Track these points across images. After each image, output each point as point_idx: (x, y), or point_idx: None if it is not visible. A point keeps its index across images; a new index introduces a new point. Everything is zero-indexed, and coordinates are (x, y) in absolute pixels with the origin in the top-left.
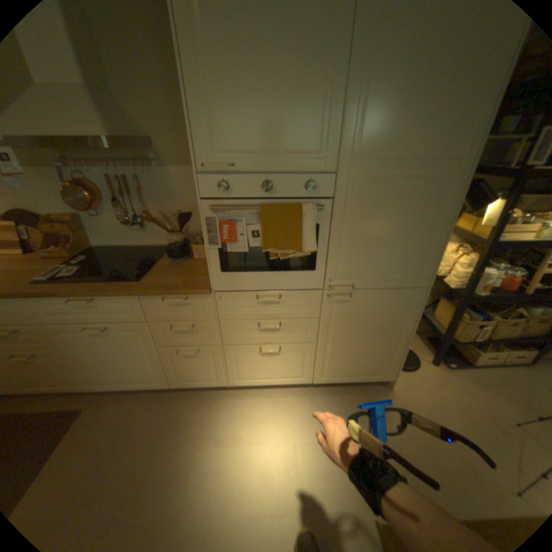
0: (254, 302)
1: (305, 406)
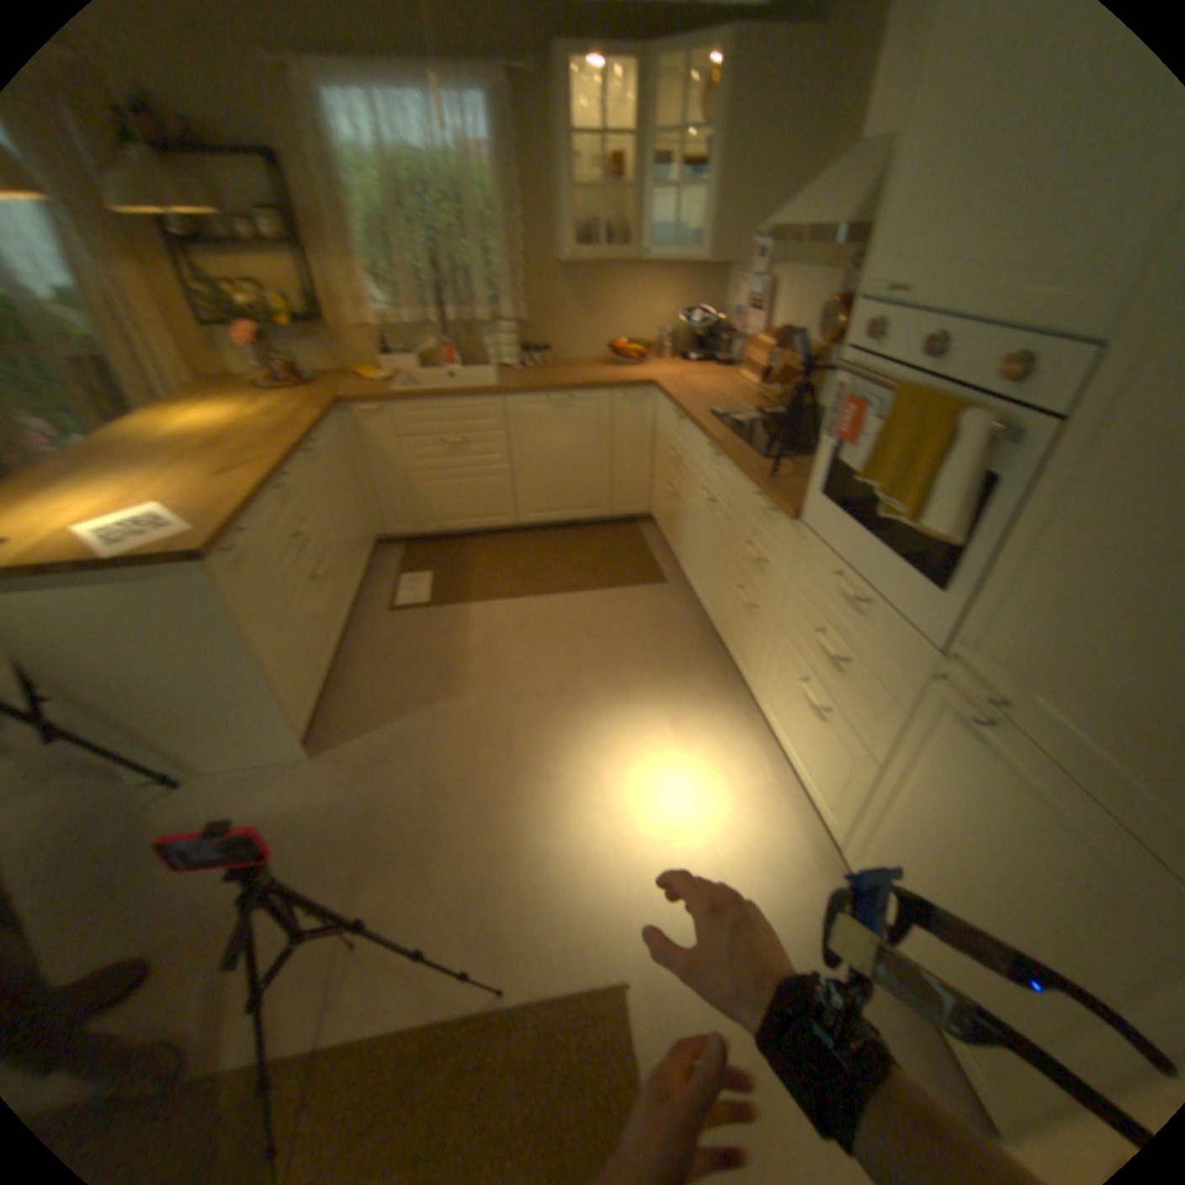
0: (834, 586)
1: (791, 858)
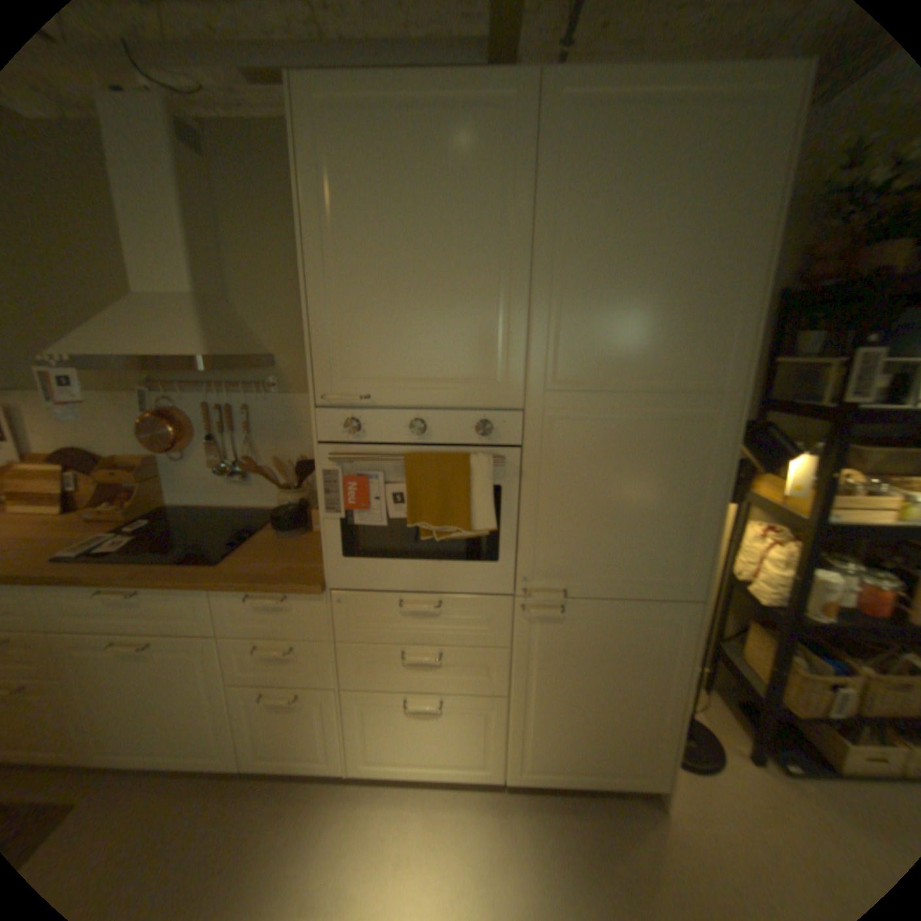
0: (397, 612)
1: (489, 836)
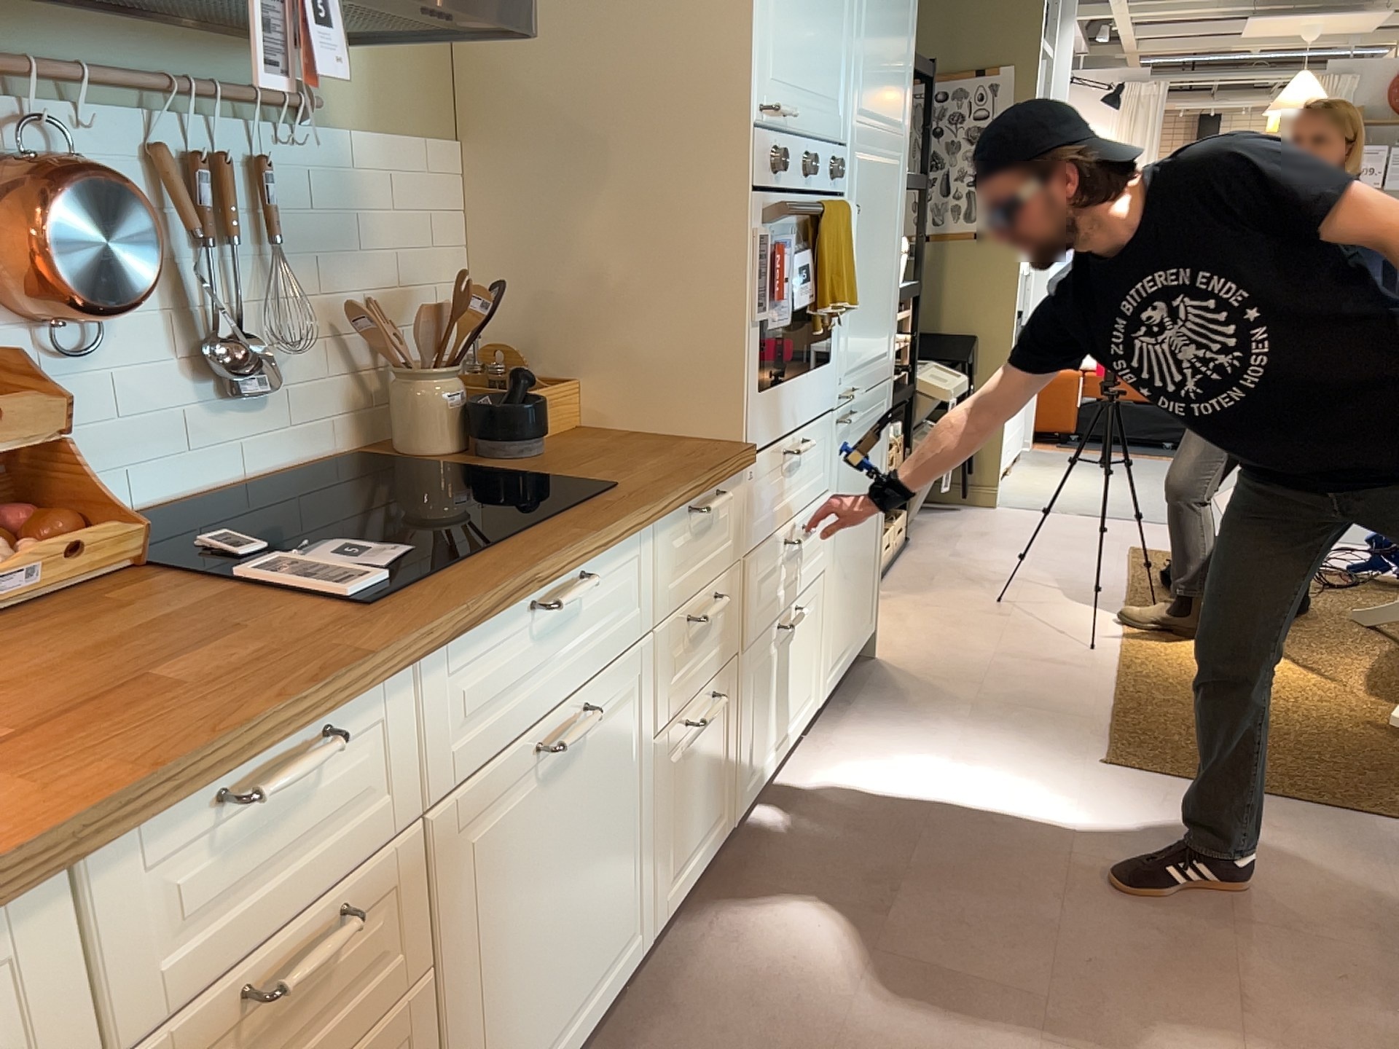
0: (781, 471)
1: (848, 760)
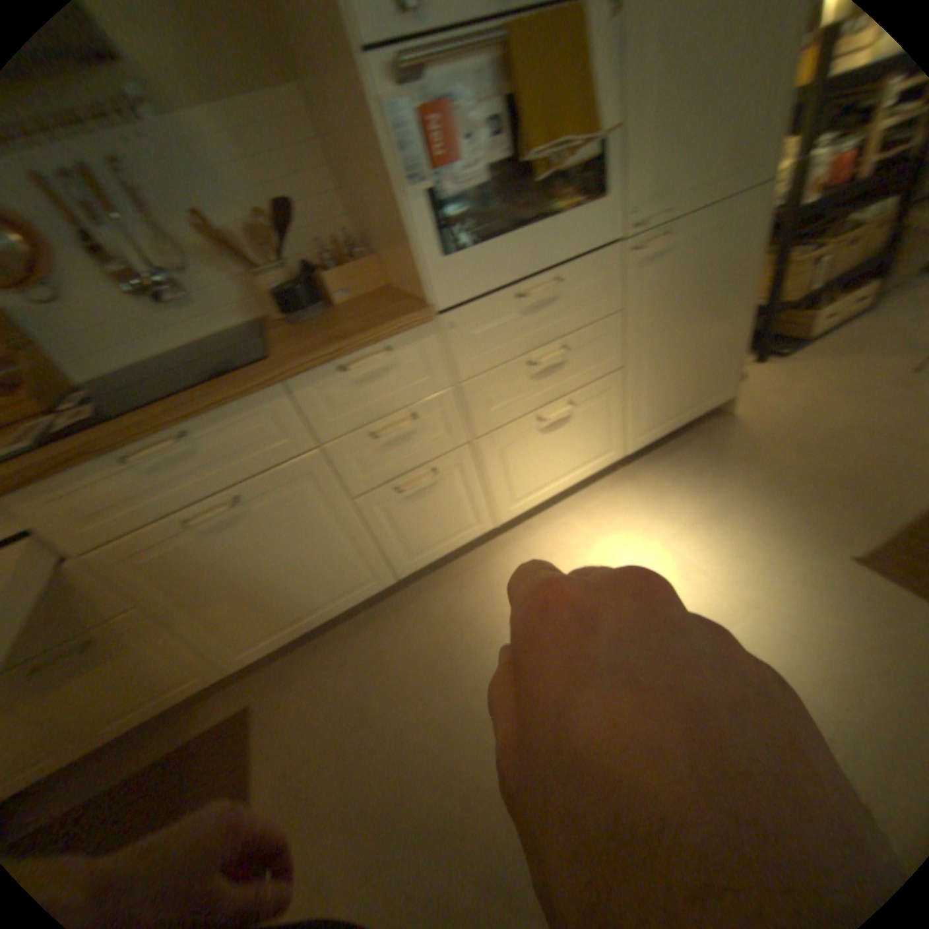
0: (518, 311)
1: (637, 493)
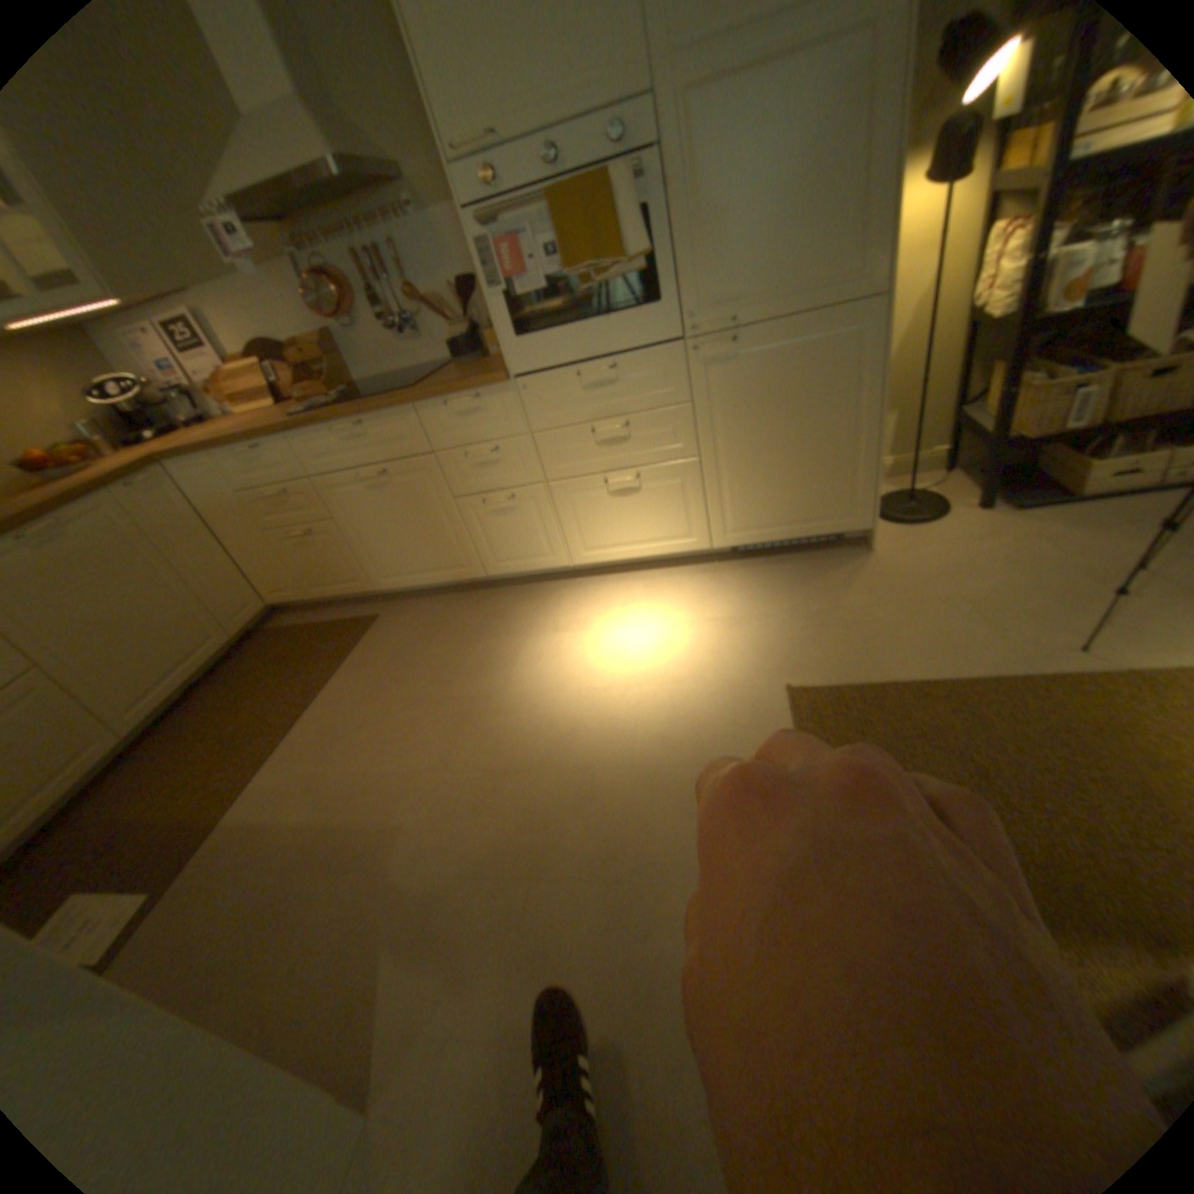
0: (578, 385)
1: (701, 584)
